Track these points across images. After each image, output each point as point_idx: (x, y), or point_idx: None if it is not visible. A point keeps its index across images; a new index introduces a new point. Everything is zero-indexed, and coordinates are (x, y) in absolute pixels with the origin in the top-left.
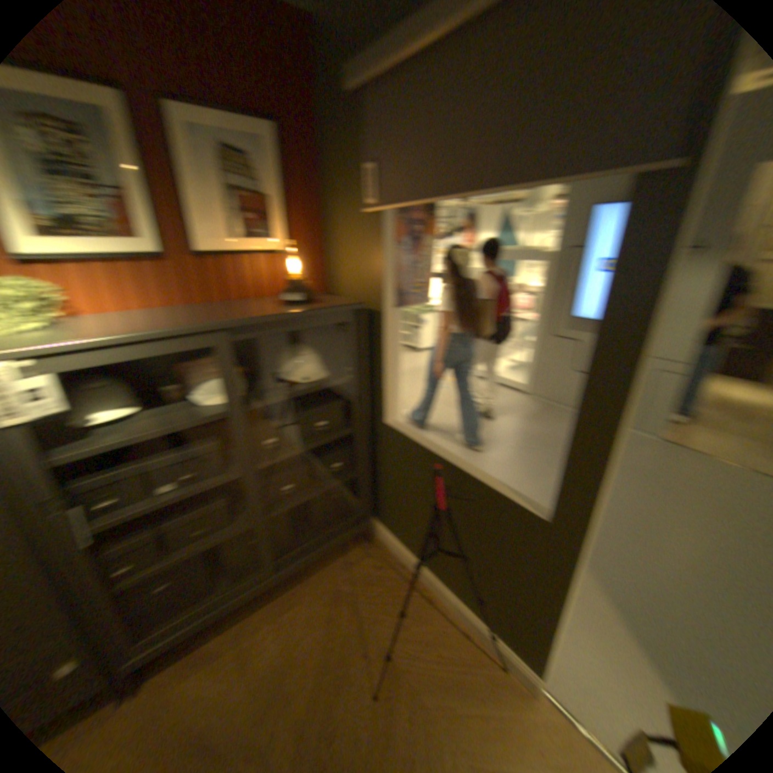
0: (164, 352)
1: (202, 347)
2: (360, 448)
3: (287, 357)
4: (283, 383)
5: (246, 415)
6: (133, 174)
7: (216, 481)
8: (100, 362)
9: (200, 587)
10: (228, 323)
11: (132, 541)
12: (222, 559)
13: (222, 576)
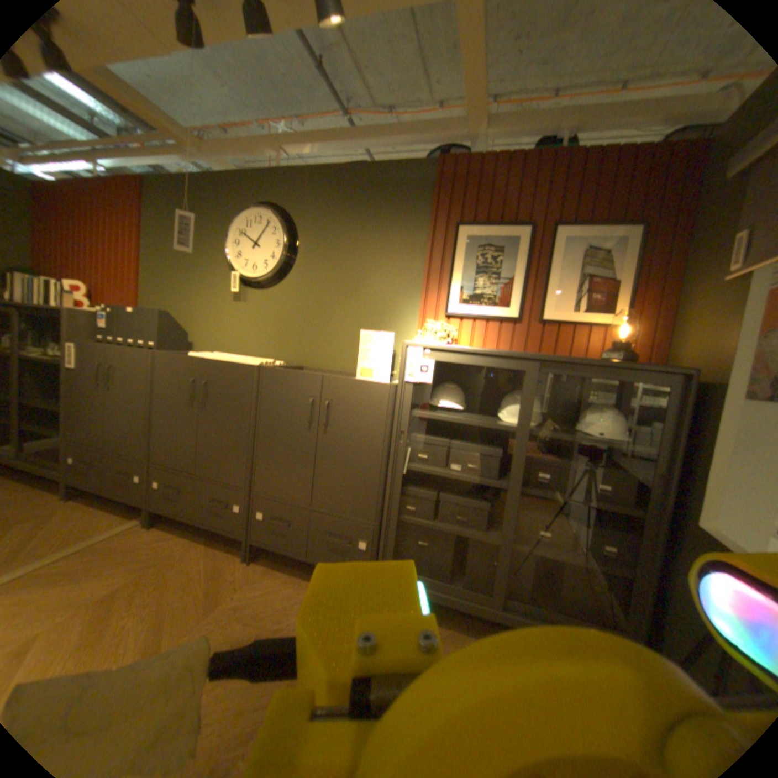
0: (496, 364)
1: (521, 368)
2: (655, 544)
3: (594, 410)
4: (581, 432)
5: (538, 448)
6: (526, 268)
7: (492, 481)
8: (461, 360)
9: (447, 568)
10: (546, 354)
11: (427, 491)
12: (470, 557)
13: (464, 576)
